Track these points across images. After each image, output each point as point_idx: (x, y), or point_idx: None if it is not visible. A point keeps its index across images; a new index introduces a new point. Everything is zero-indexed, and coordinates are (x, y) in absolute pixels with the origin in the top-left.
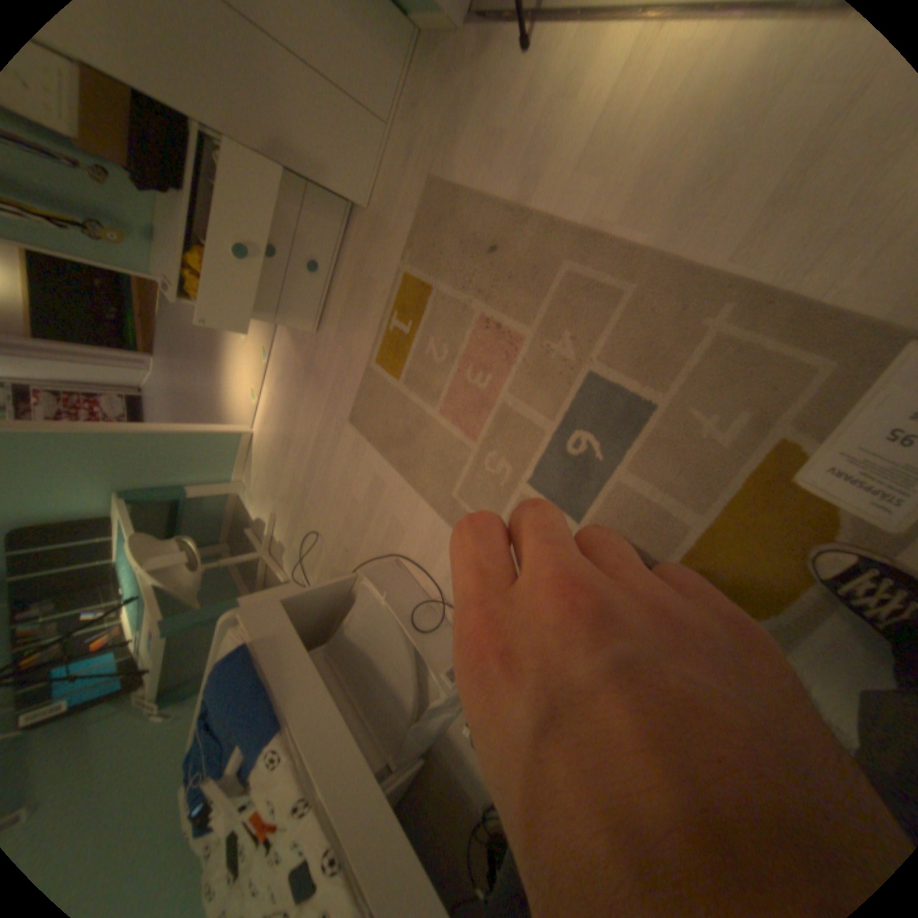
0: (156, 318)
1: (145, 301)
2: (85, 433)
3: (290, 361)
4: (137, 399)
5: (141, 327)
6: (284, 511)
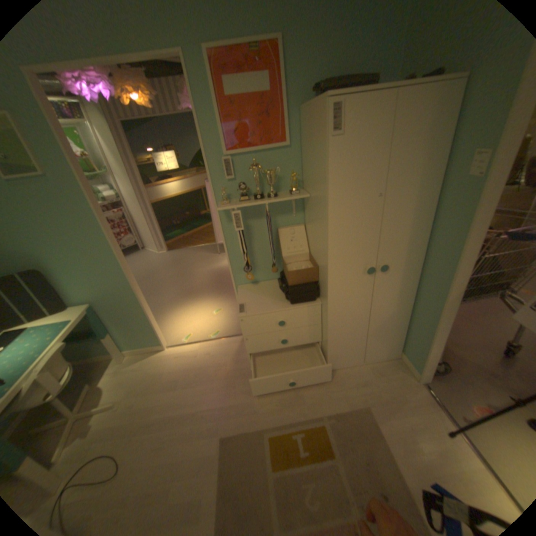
0: (188, 250)
1: (193, 240)
2: (128, 285)
3: (224, 360)
4: (137, 249)
5: (178, 241)
6: (120, 418)
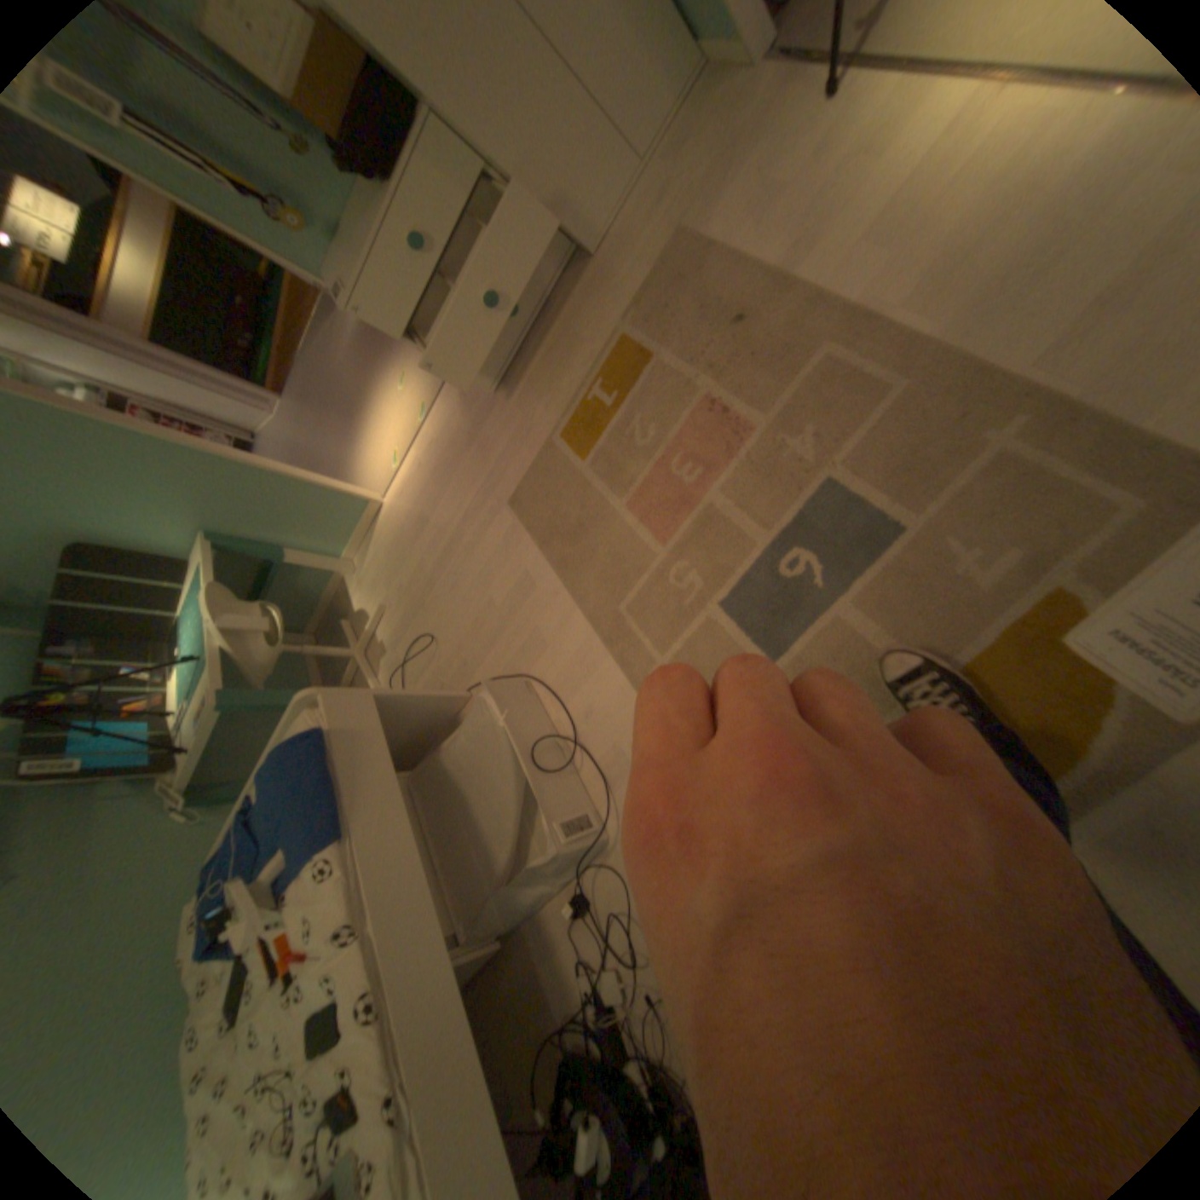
0: (298, 353)
1: (290, 331)
2: (191, 450)
3: (451, 423)
4: (247, 446)
5: (276, 362)
6: (397, 604)
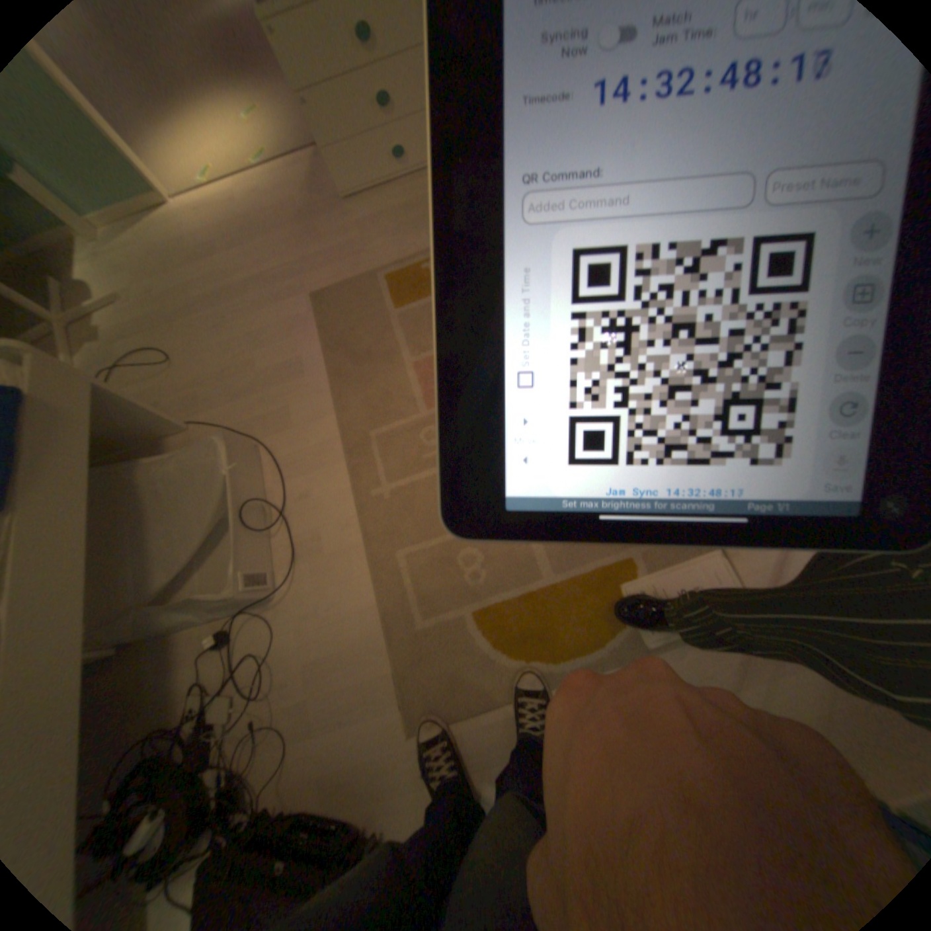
0: None
1: None
2: None
3: (285, 192)
4: None
5: None
6: (136, 306)
